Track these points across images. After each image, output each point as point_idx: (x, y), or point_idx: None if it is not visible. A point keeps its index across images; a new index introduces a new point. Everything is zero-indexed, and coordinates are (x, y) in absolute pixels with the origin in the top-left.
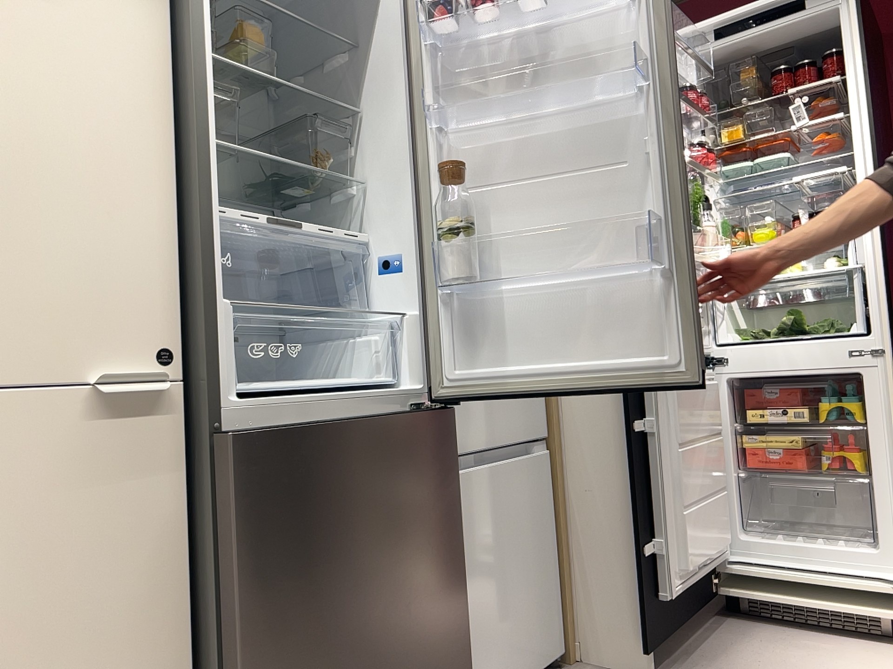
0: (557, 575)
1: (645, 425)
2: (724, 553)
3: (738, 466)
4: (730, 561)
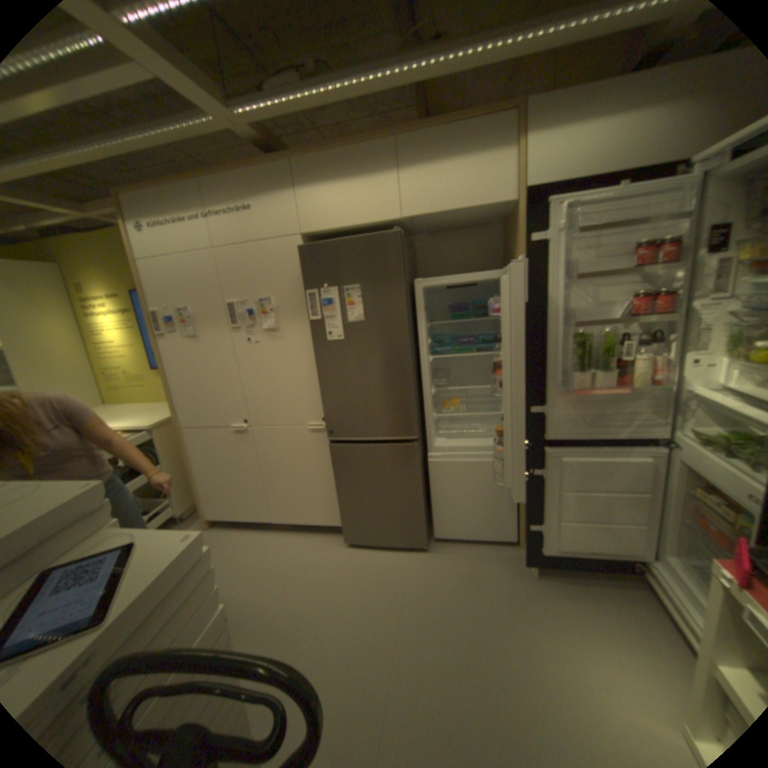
0: (519, 512)
1: (542, 473)
2: (639, 559)
3: (683, 520)
4: (652, 566)
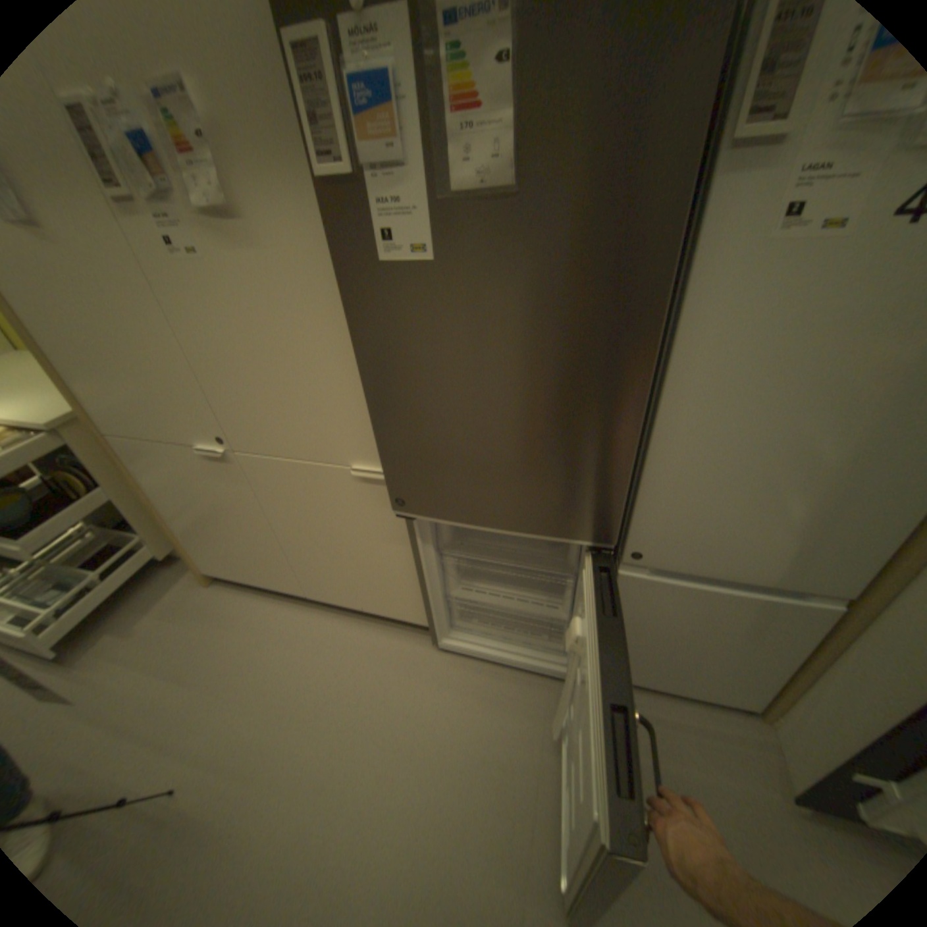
0: (791, 679)
1: None
2: None
3: None
4: None
